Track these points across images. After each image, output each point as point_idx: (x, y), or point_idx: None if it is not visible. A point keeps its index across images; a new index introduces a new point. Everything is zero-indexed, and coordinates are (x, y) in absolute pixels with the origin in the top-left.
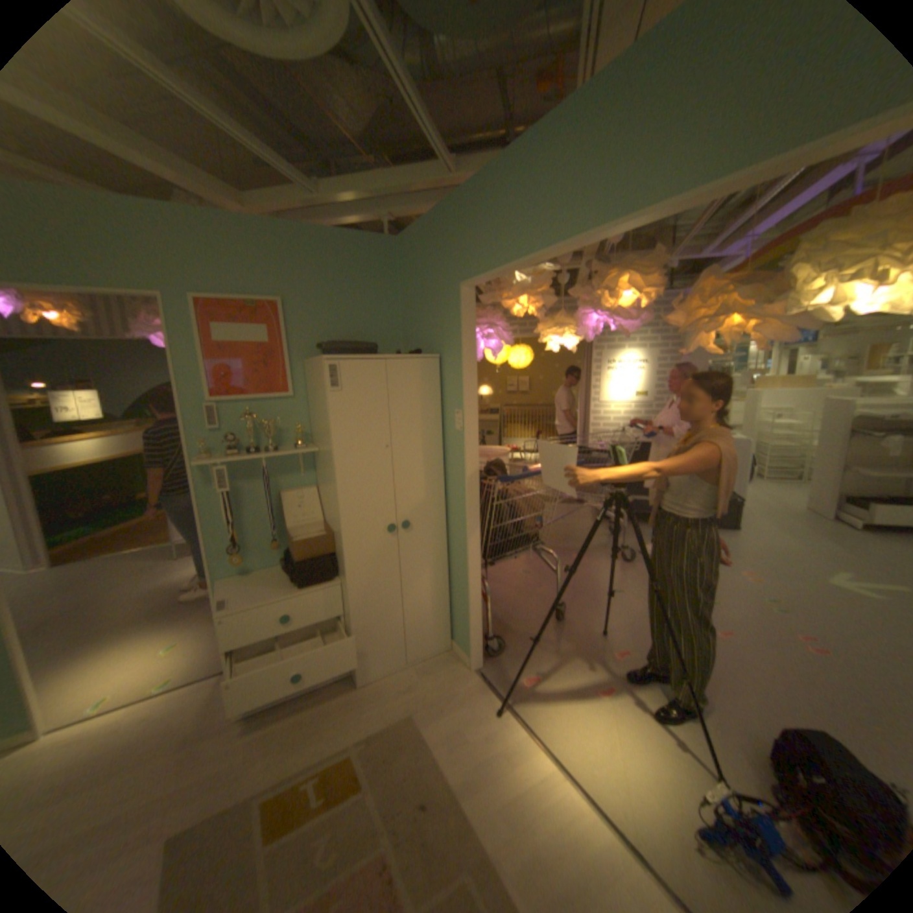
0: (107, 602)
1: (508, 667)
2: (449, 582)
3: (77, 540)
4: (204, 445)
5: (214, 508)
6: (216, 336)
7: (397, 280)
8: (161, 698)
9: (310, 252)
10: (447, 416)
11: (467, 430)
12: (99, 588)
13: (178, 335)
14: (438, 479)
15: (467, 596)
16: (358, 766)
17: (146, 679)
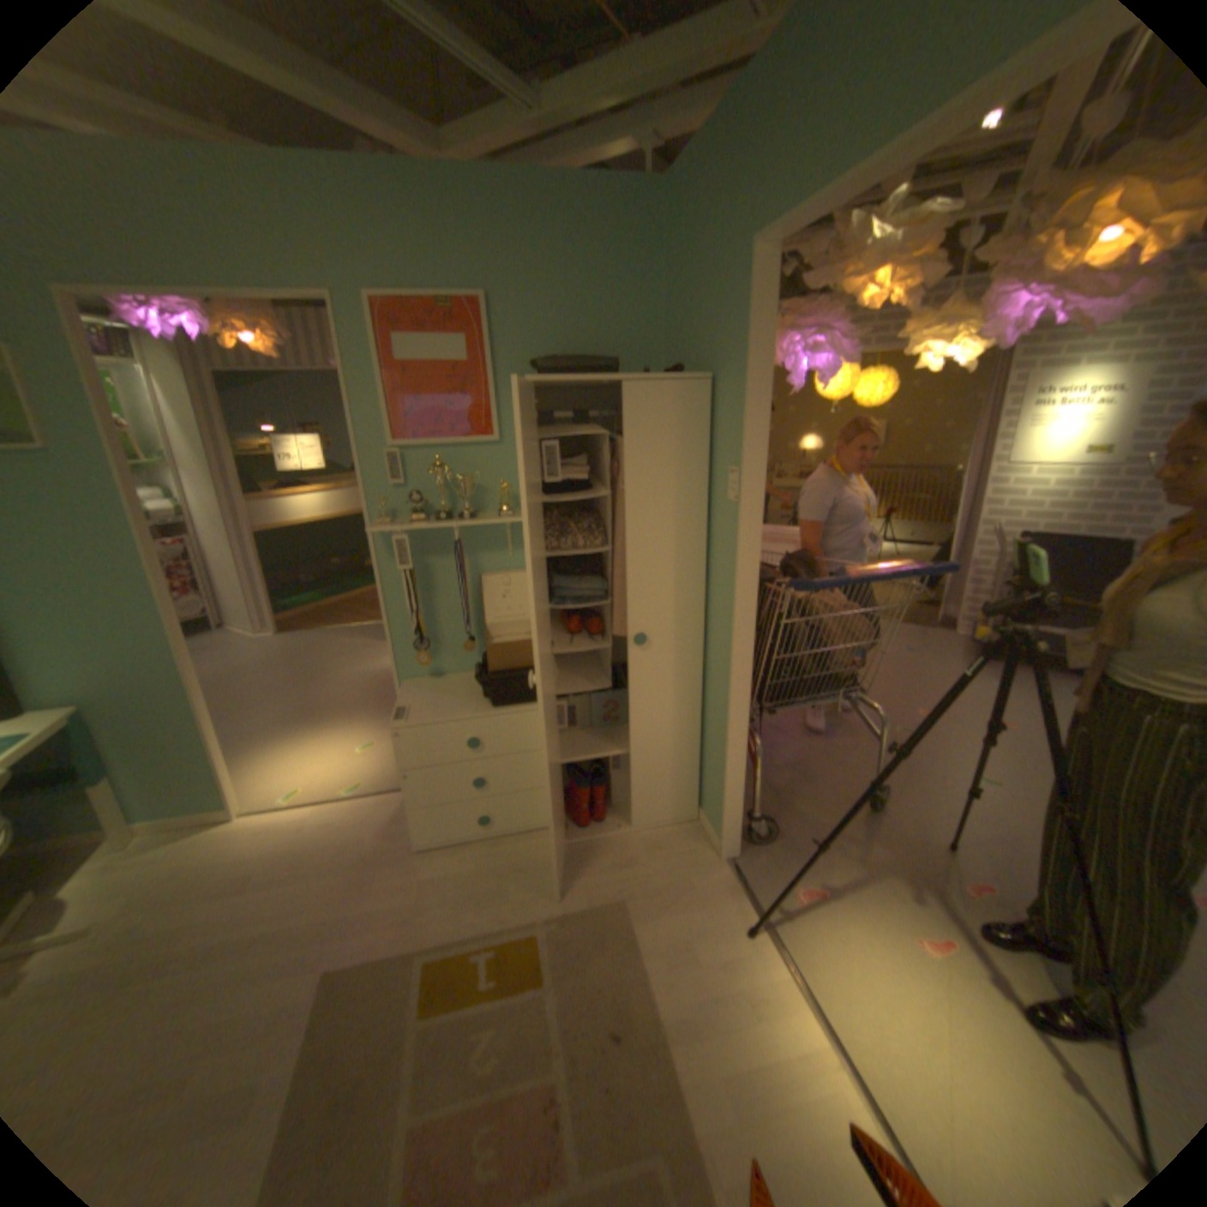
0: (318, 681)
1: (780, 864)
2: (701, 727)
3: (302, 606)
4: (387, 505)
5: (400, 589)
6: (398, 352)
7: (661, 251)
8: (347, 803)
9: (527, 214)
10: (717, 476)
11: (744, 499)
12: (313, 663)
13: (353, 352)
14: (696, 575)
15: (723, 753)
16: (544, 951)
17: (337, 777)
